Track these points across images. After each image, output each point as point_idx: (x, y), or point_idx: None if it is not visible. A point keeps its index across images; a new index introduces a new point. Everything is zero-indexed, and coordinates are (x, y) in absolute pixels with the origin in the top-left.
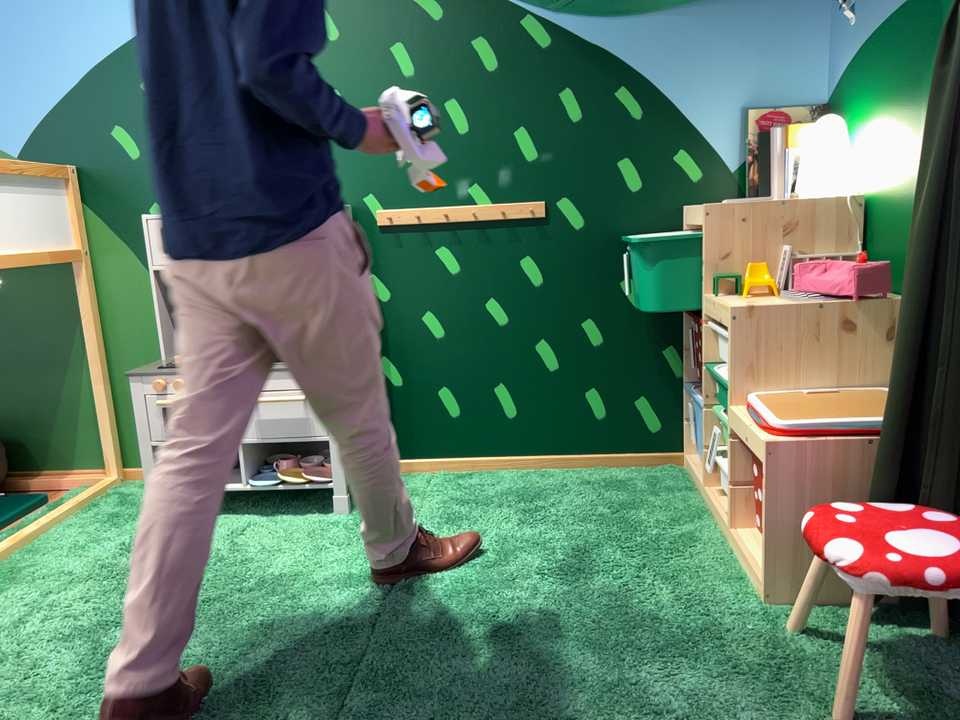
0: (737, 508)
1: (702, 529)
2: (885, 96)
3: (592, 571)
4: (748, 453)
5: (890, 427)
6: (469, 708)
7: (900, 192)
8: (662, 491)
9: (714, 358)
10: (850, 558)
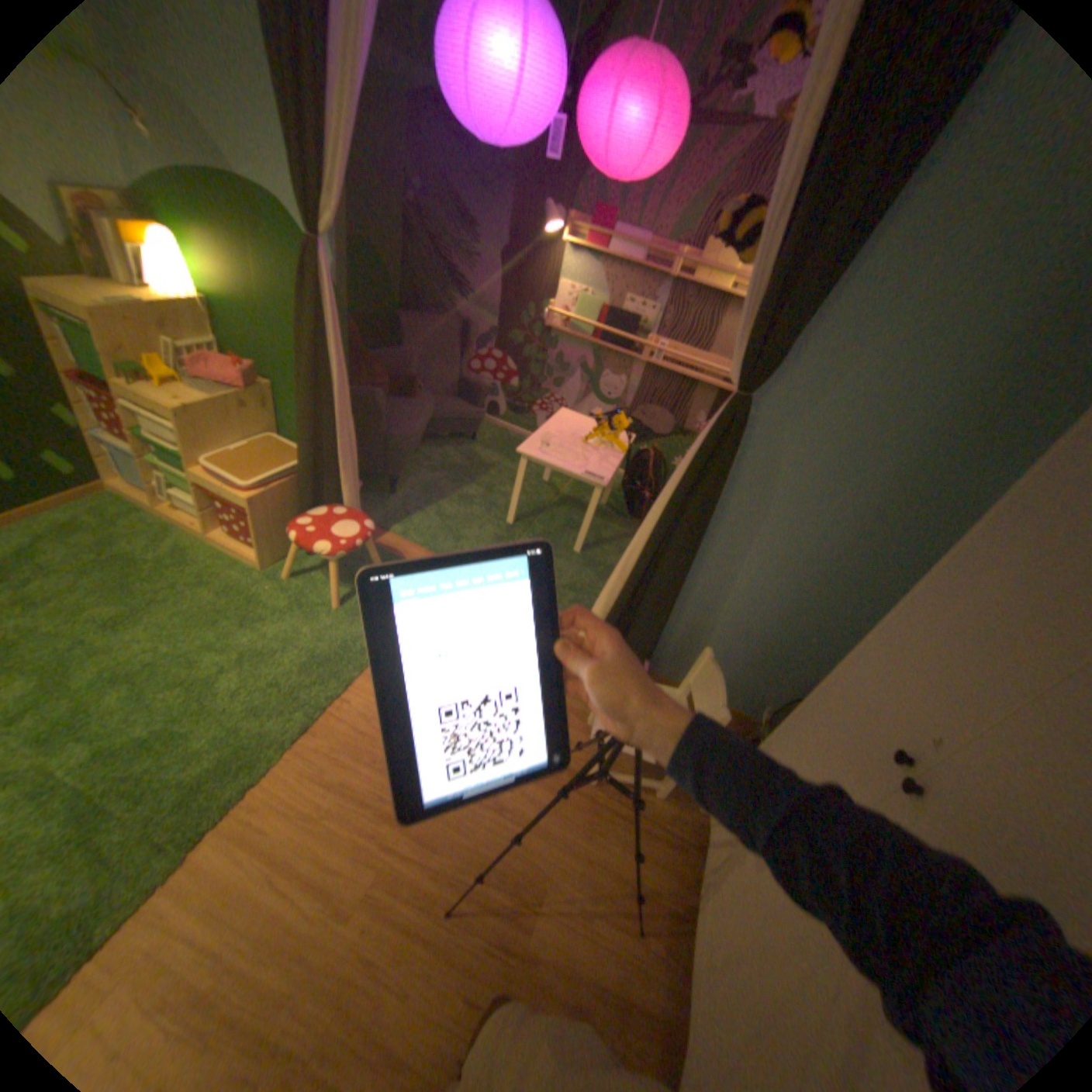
0: (193, 519)
1: (178, 540)
2: (210, 234)
3: (140, 607)
4: (215, 498)
5: (303, 475)
6: (174, 727)
7: (241, 311)
8: (116, 521)
9: (134, 426)
10: (325, 551)
